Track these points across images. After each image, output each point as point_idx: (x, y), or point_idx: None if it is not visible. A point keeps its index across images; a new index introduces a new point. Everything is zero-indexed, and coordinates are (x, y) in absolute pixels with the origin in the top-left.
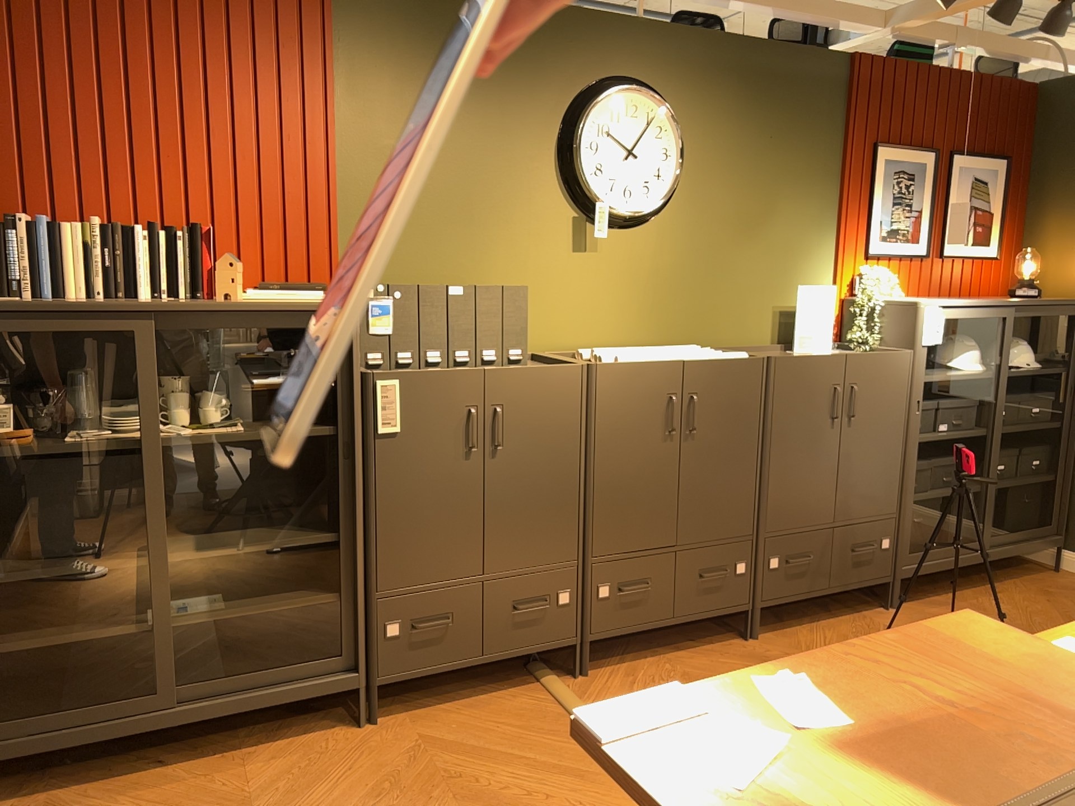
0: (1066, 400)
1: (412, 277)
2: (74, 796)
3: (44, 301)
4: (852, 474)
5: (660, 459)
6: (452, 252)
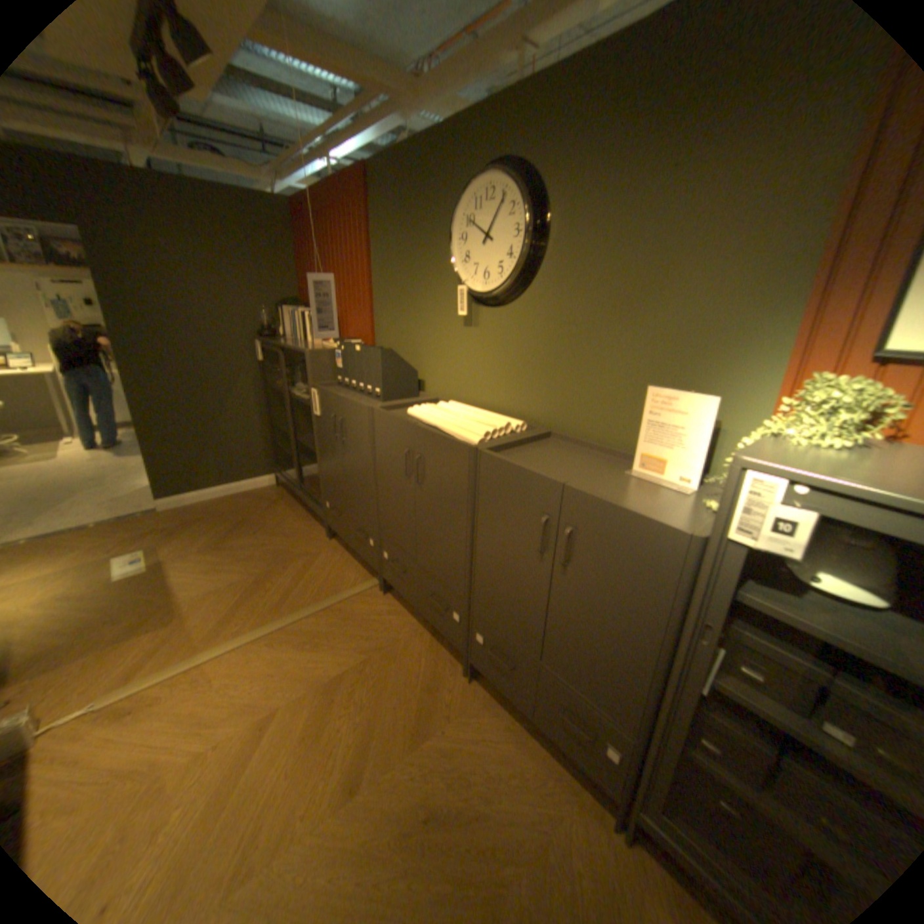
0: None
1: (396, 339)
2: (287, 500)
3: (293, 339)
4: (565, 632)
5: (405, 491)
6: (409, 325)
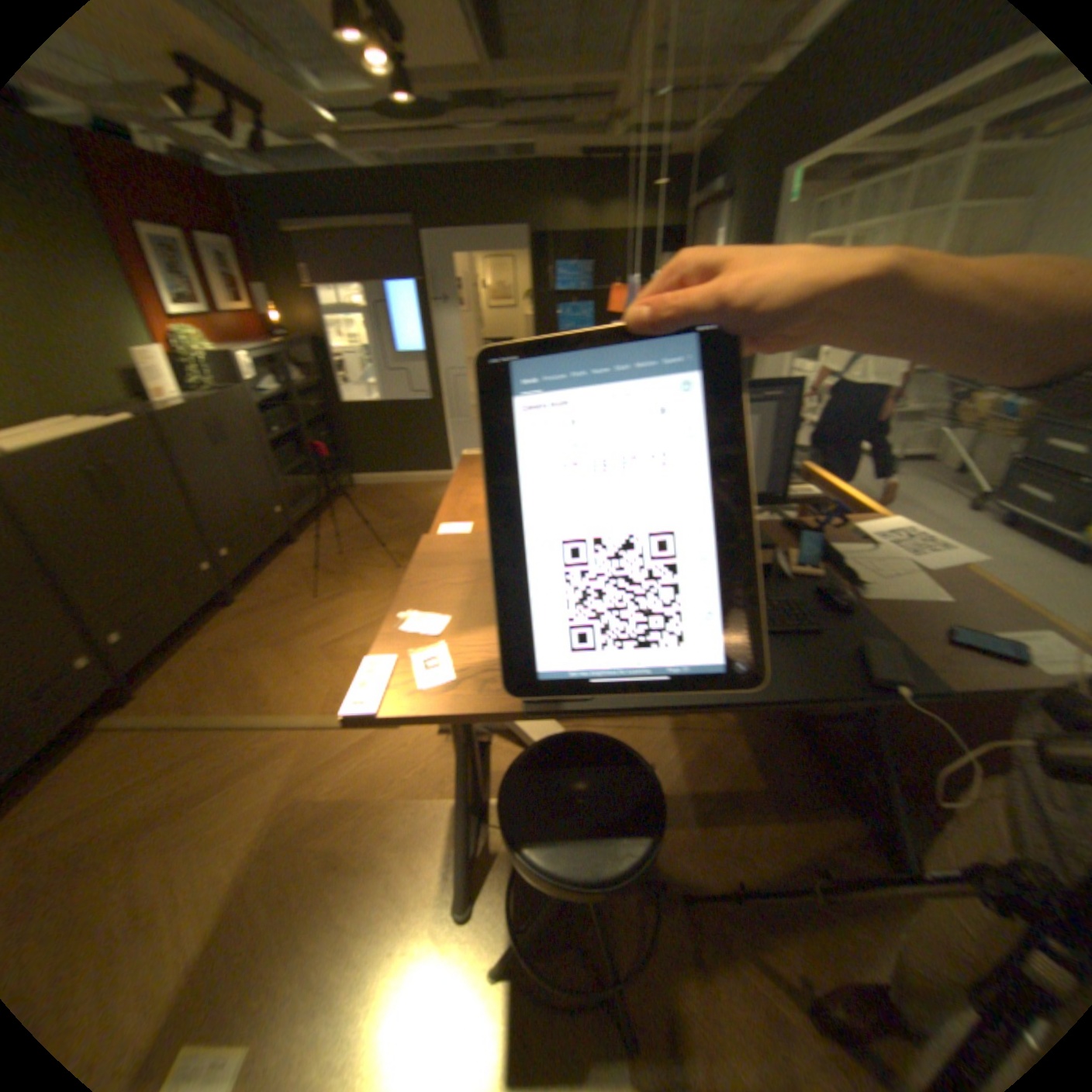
0: (322, 396)
1: None
2: None
3: None
4: (240, 477)
5: (100, 522)
6: None
